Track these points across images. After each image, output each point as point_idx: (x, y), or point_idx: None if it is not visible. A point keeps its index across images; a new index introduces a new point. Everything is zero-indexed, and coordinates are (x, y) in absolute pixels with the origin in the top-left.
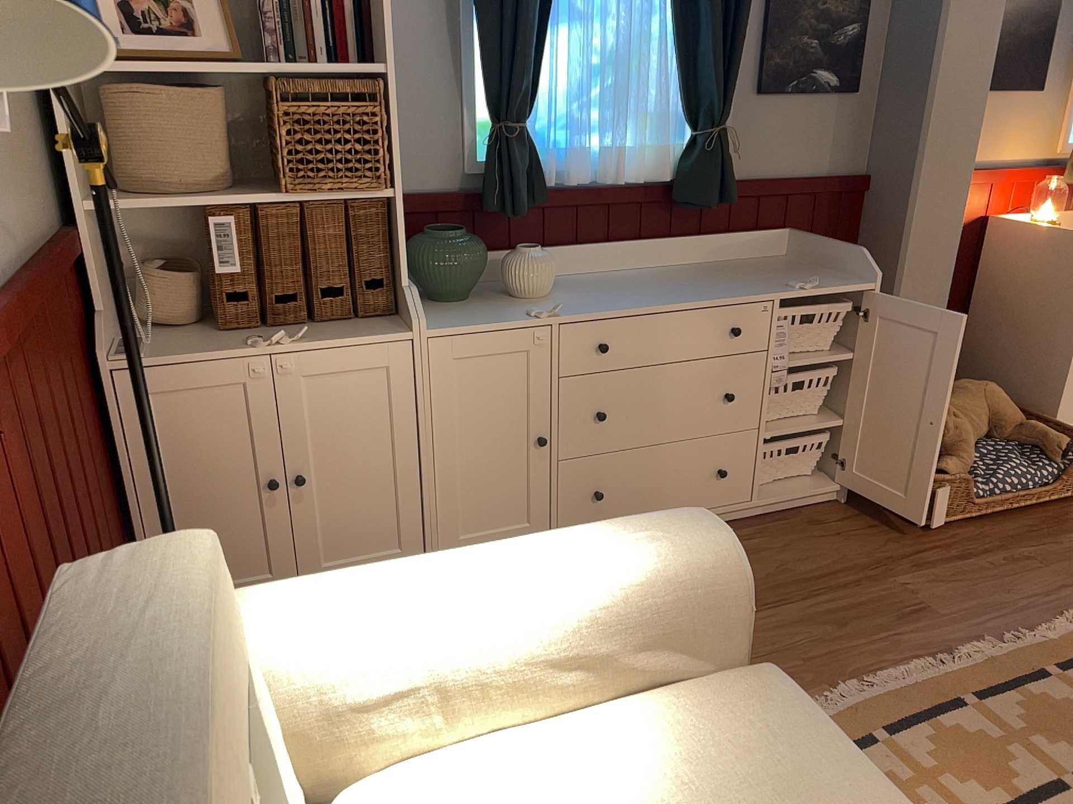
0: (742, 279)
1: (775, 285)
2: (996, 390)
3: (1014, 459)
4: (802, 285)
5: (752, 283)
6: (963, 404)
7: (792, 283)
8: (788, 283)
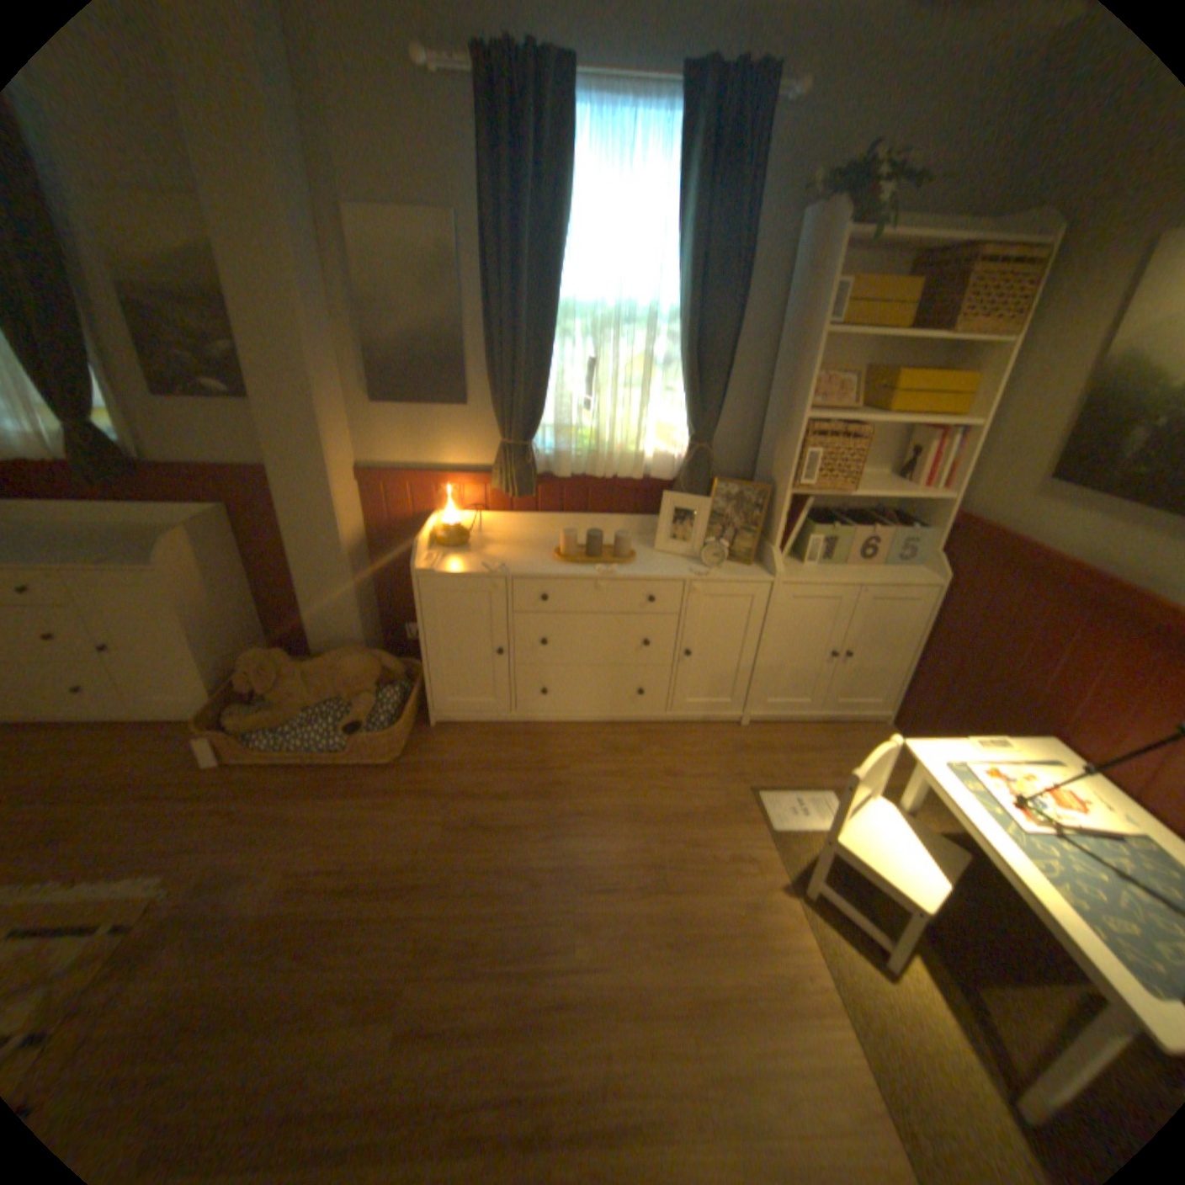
0: (94, 546)
1: (87, 556)
2: (352, 663)
3: (317, 725)
4: (88, 559)
5: (84, 551)
6: (314, 670)
7: (95, 556)
8: (104, 555)
